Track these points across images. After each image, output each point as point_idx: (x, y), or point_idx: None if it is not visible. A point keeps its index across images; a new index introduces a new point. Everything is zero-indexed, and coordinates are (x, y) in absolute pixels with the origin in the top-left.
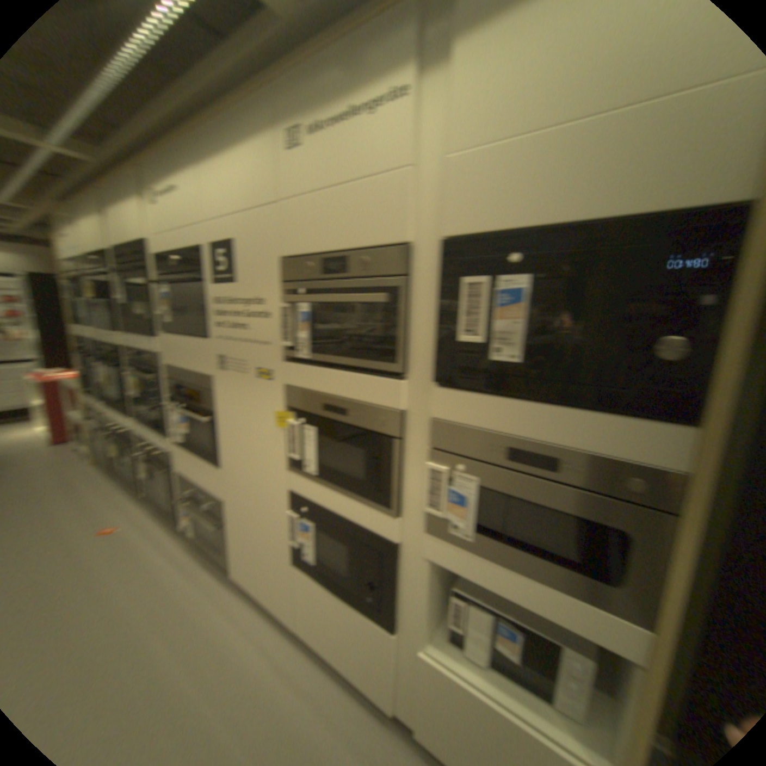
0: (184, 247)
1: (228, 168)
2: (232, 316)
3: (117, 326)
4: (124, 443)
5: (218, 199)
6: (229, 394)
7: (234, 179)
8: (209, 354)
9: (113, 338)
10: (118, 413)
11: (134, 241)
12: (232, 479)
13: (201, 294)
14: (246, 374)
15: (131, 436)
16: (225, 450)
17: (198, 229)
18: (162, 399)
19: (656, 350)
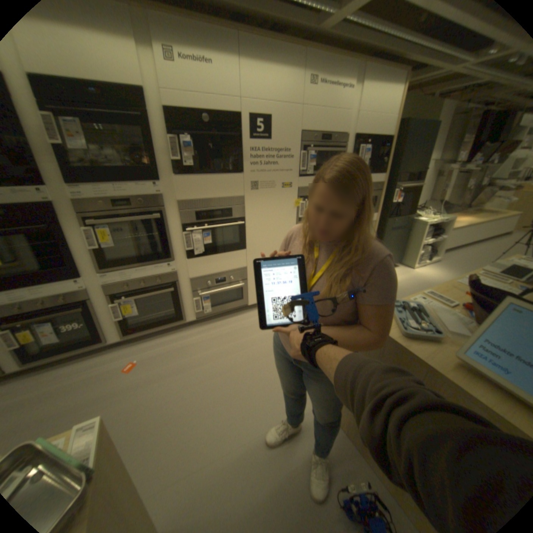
0: (227, 112)
1: (277, 77)
2: (271, 158)
3: (77, 175)
4: (87, 299)
5: (267, 91)
6: (263, 201)
7: (281, 85)
8: (248, 182)
9: (51, 191)
10: (70, 273)
11: (134, 87)
12: (261, 246)
13: (244, 145)
14: (278, 187)
15: (107, 284)
16: (257, 233)
17: (246, 103)
18: (182, 226)
19: (383, 161)
